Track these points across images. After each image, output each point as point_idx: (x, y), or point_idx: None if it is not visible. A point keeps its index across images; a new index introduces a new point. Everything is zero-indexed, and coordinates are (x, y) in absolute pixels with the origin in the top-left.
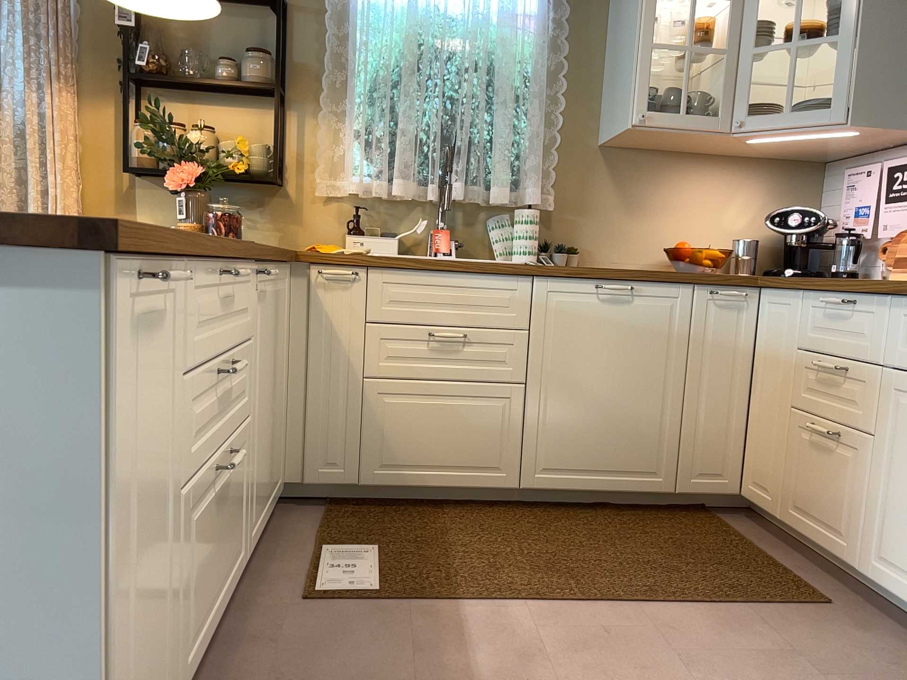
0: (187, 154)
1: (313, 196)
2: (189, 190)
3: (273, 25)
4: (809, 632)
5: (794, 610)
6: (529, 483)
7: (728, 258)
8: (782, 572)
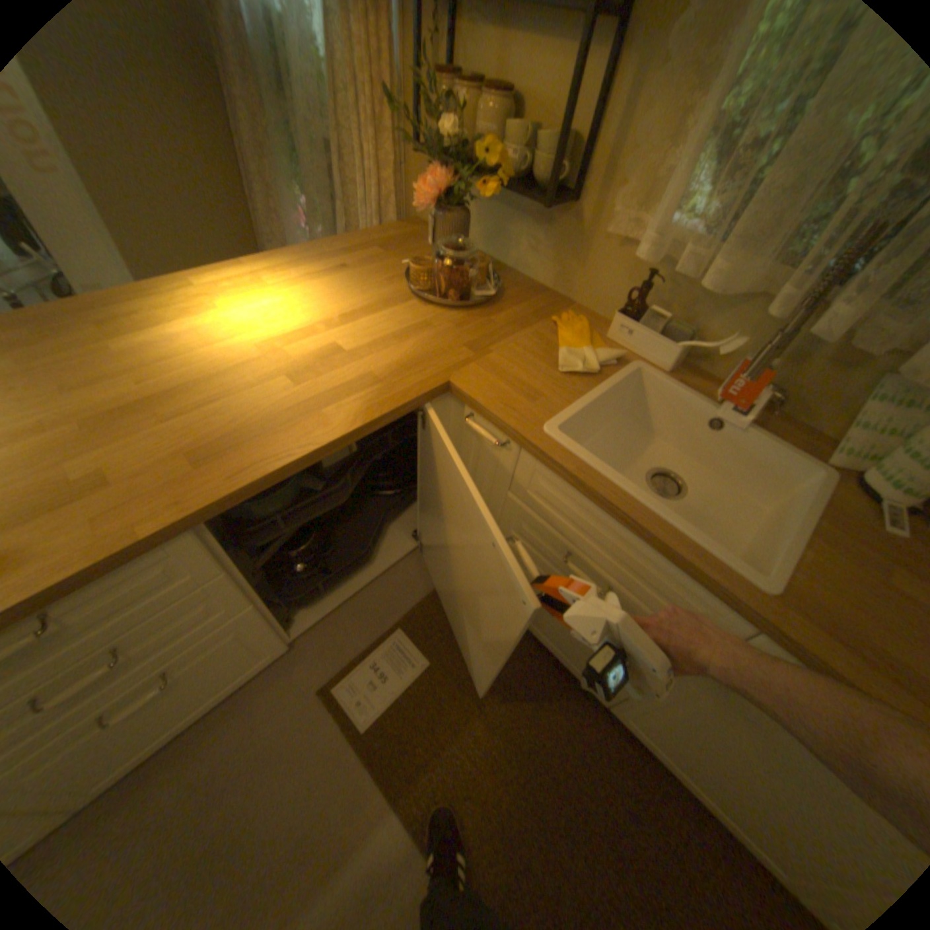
0: (439, 149)
1: (610, 227)
2: (441, 203)
3: None
4: None
5: None
6: (620, 717)
7: None
8: None
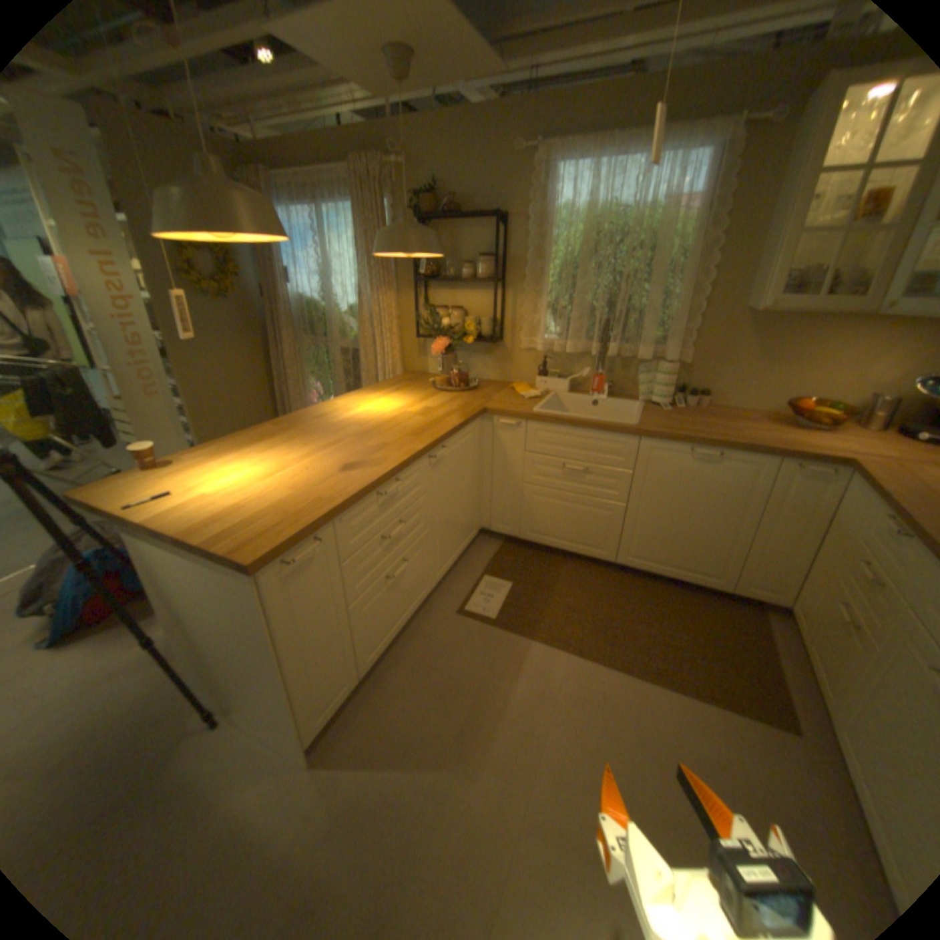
0: (440, 332)
1: (519, 348)
2: (442, 353)
3: (497, 229)
4: (759, 752)
5: (762, 728)
6: (621, 561)
7: (855, 414)
8: (781, 689)
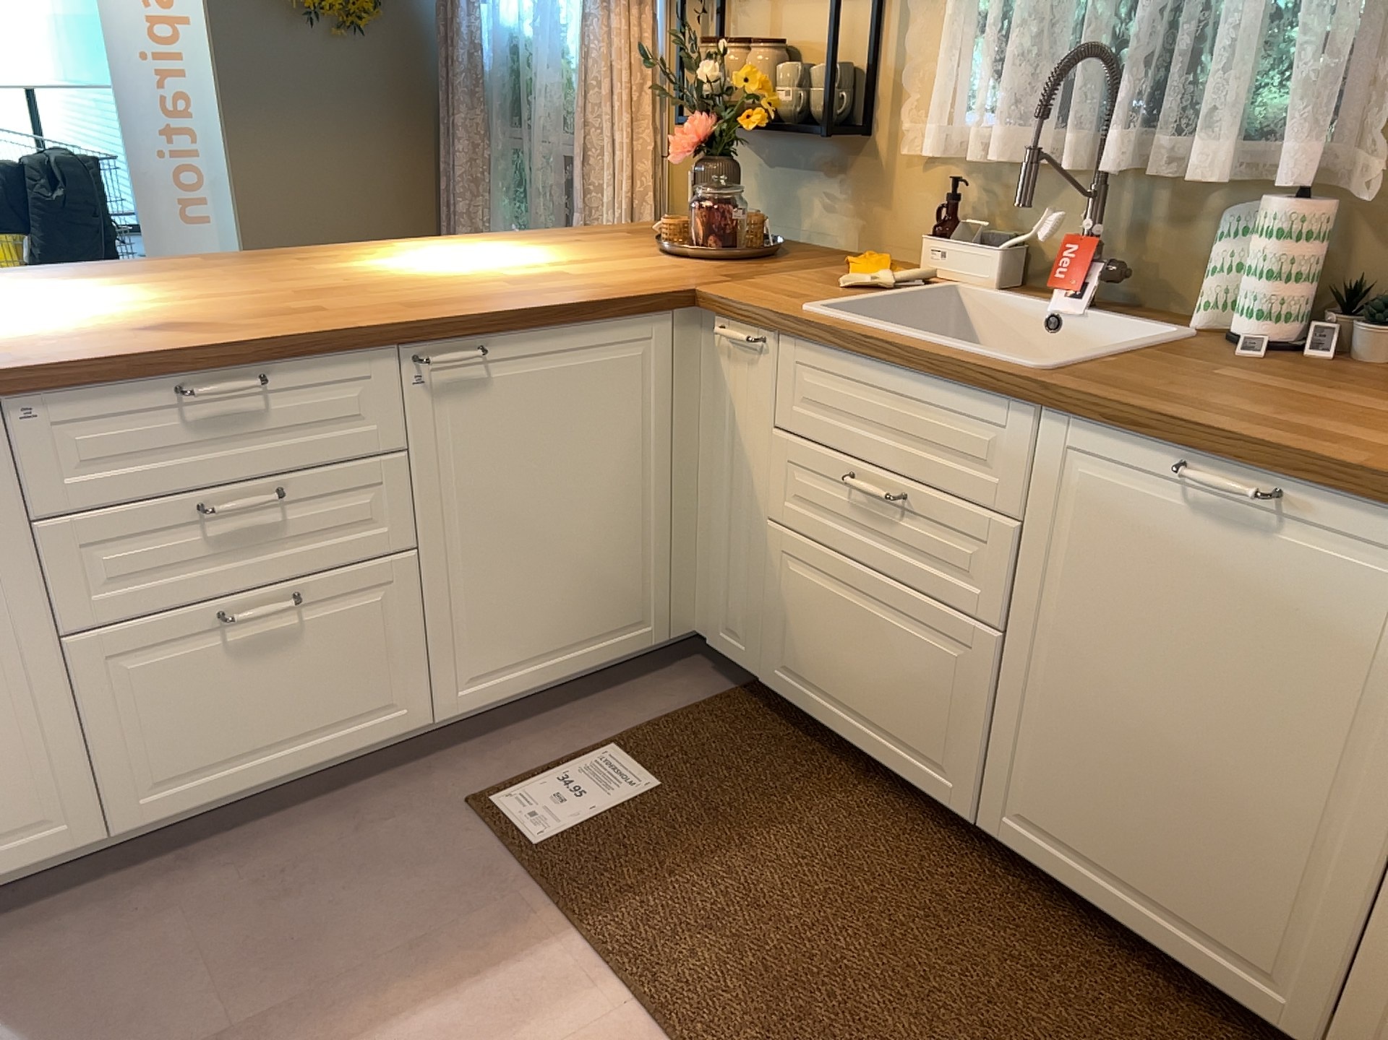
0: (698, 101)
1: (905, 156)
2: (701, 158)
3: None
4: None
5: None
6: (989, 822)
7: None
8: None
